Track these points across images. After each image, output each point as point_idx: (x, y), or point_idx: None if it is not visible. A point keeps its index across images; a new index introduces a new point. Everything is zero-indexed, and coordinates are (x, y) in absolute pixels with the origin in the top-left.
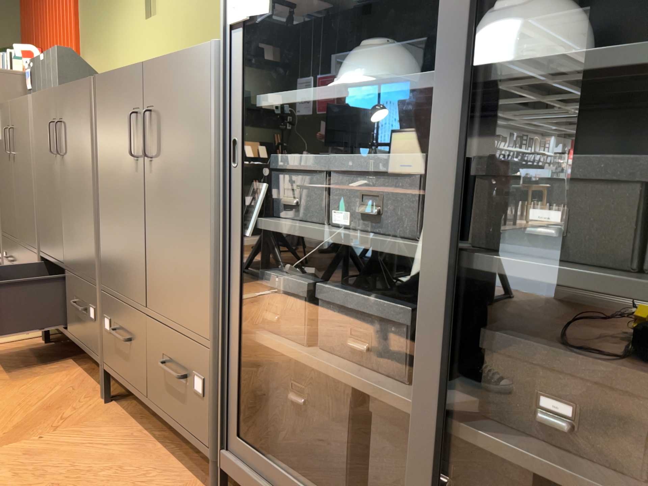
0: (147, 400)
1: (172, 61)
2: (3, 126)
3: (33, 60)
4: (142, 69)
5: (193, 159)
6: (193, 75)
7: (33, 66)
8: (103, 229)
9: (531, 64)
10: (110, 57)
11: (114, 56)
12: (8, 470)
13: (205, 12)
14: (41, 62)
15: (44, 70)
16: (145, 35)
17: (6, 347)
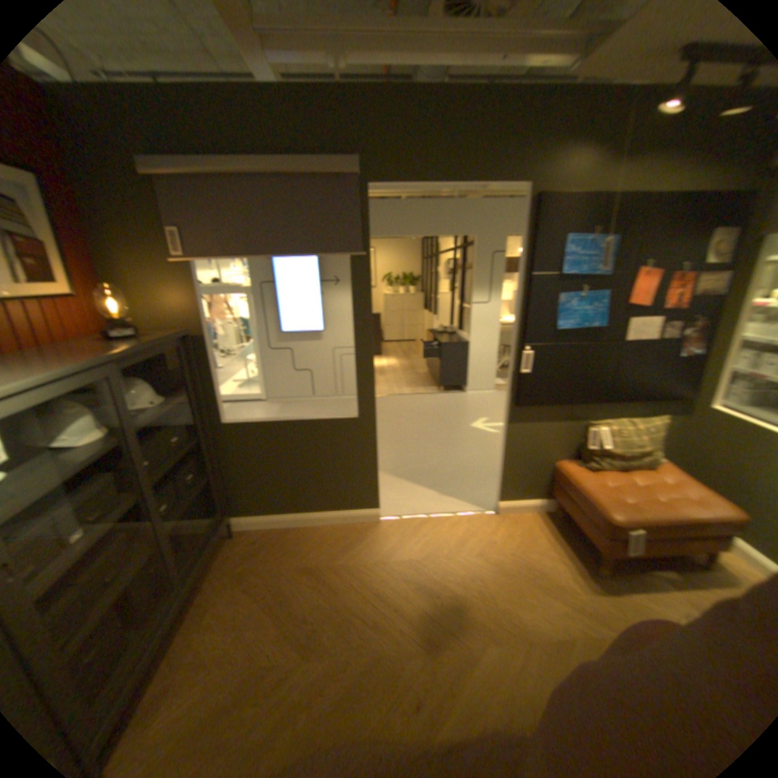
0: None
1: None
2: None
3: None
4: None
5: None
6: None
7: None
8: None
9: (134, 427)
10: None
11: None
12: None
13: None
14: None
15: None
16: None
17: None
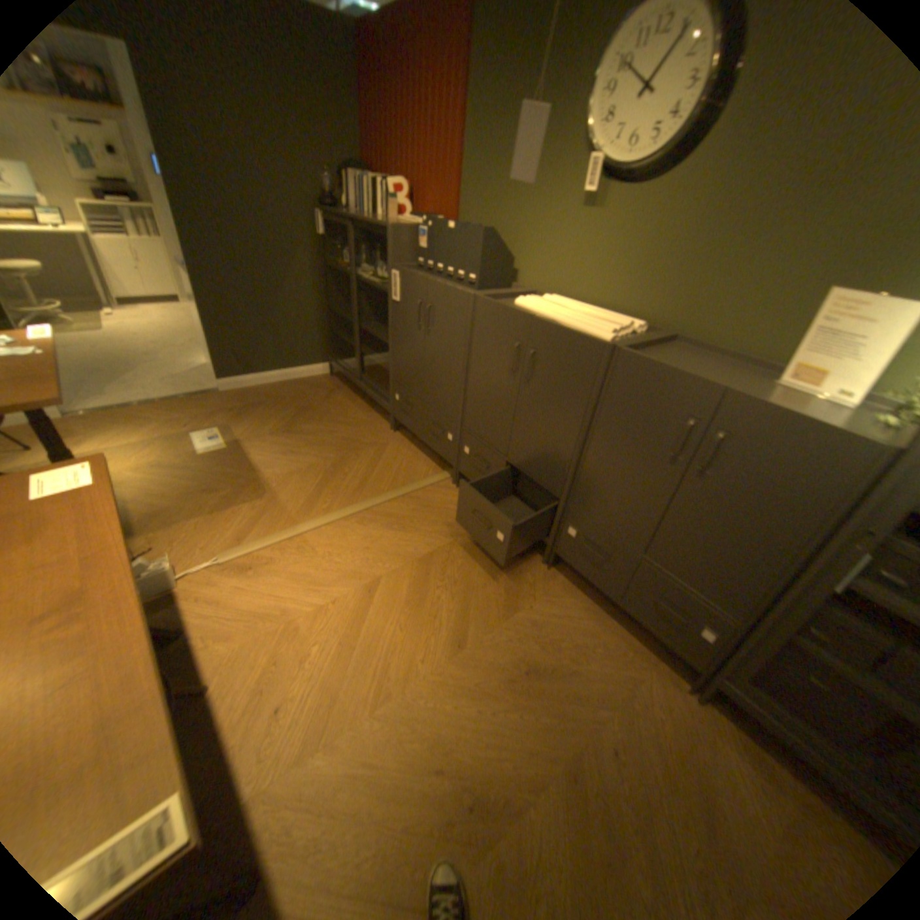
0: (619, 601)
1: (792, 418)
2: (410, 293)
3: (431, 218)
4: (722, 391)
5: (786, 509)
6: (828, 451)
7: (430, 224)
8: (589, 471)
9: None
10: (510, 222)
11: (516, 223)
12: (532, 637)
13: (693, 239)
14: (446, 228)
15: (451, 239)
16: (578, 222)
17: (432, 490)
